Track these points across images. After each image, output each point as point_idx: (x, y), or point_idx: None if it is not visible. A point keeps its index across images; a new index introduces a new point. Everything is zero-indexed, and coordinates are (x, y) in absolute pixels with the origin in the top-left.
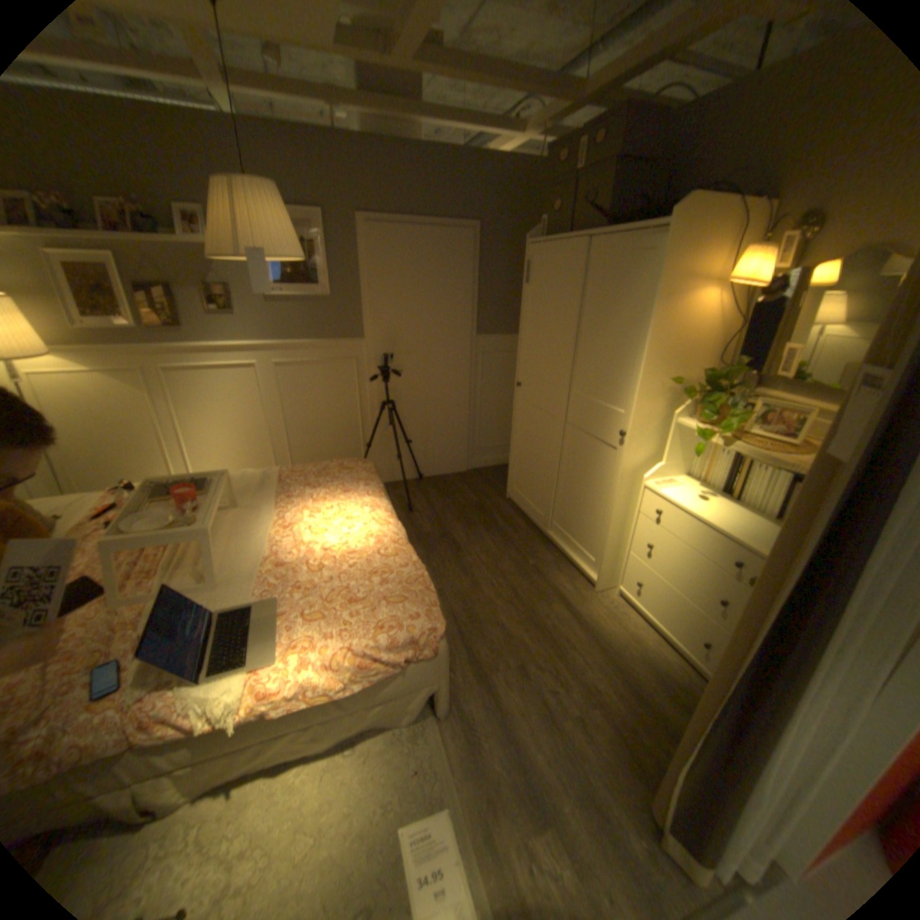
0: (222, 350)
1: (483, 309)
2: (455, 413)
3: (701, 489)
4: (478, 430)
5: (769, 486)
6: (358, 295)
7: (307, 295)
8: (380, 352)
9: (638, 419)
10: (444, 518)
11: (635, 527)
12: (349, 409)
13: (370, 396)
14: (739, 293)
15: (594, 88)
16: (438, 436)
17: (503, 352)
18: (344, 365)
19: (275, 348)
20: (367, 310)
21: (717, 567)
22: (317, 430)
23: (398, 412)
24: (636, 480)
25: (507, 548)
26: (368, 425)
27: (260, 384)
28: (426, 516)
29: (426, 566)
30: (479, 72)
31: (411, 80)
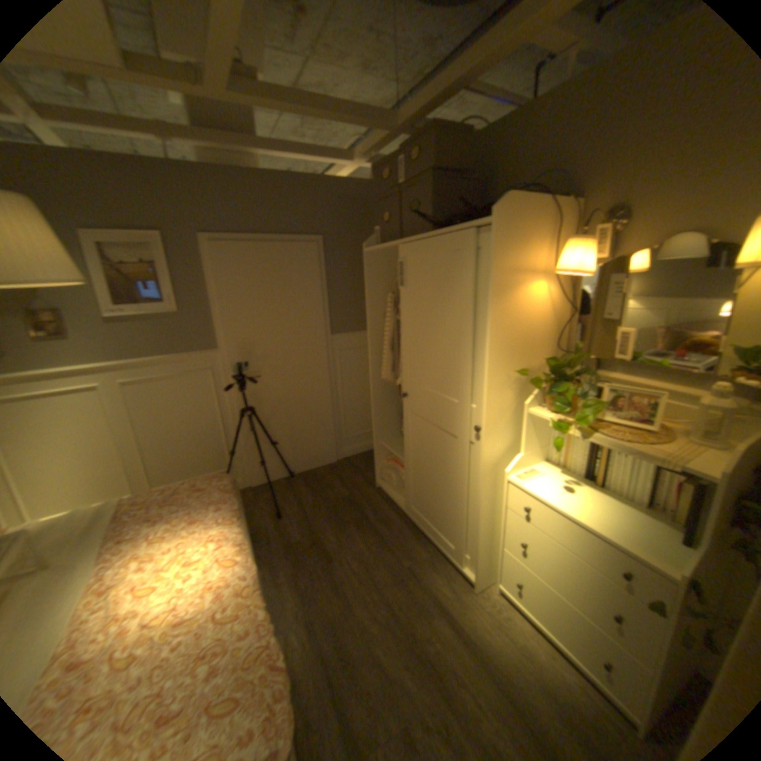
0: (54, 377)
1: (334, 311)
2: (318, 408)
3: (563, 477)
4: (343, 421)
5: (632, 473)
6: (206, 309)
7: (150, 313)
8: (234, 360)
9: (490, 413)
10: (313, 521)
11: (504, 523)
12: (207, 419)
13: (229, 403)
14: (563, 283)
15: (404, 118)
16: (304, 432)
17: (358, 347)
18: (198, 377)
19: (118, 368)
20: (218, 322)
21: (601, 574)
22: (174, 444)
23: (260, 415)
24: (497, 473)
25: (379, 549)
26: (230, 432)
27: (102, 406)
28: (294, 521)
29: (292, 589)
30: (296, 103)
31: (242, 118)
